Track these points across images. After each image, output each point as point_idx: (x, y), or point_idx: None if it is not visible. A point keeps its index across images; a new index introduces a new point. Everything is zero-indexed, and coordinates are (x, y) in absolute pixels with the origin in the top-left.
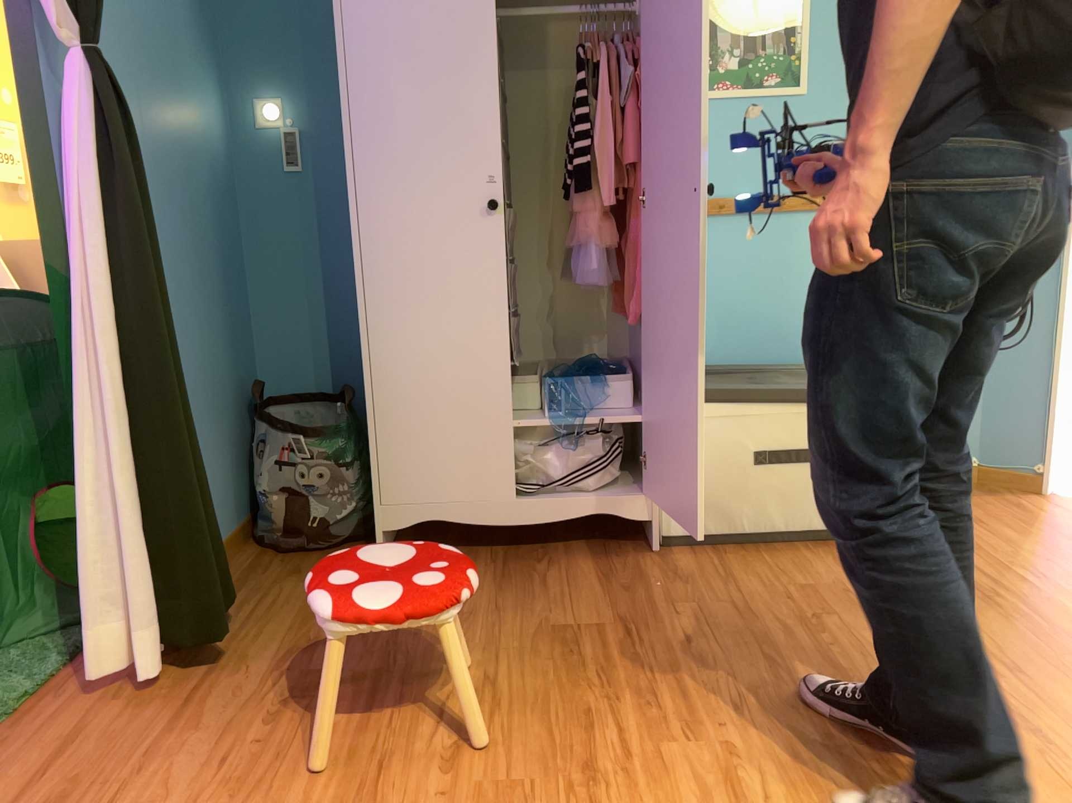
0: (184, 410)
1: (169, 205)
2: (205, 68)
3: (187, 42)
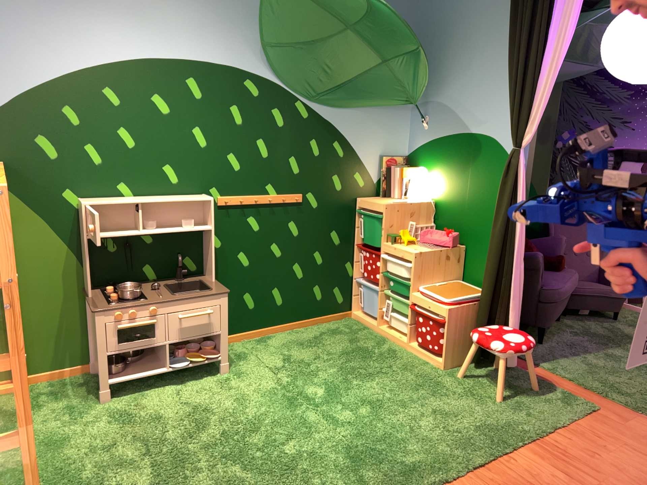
0: None
1: None
2: None
3: None
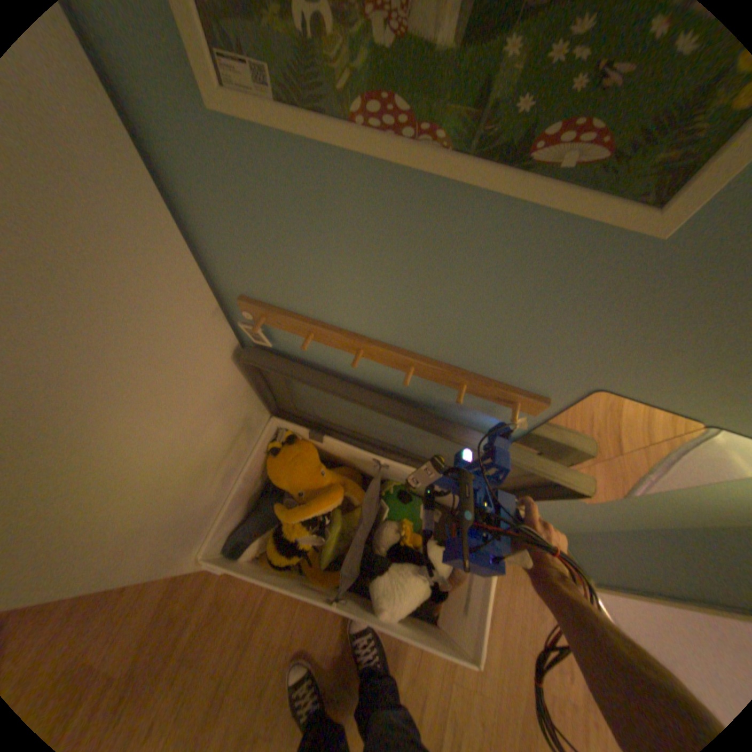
0: None
1: None
2: None
3: None
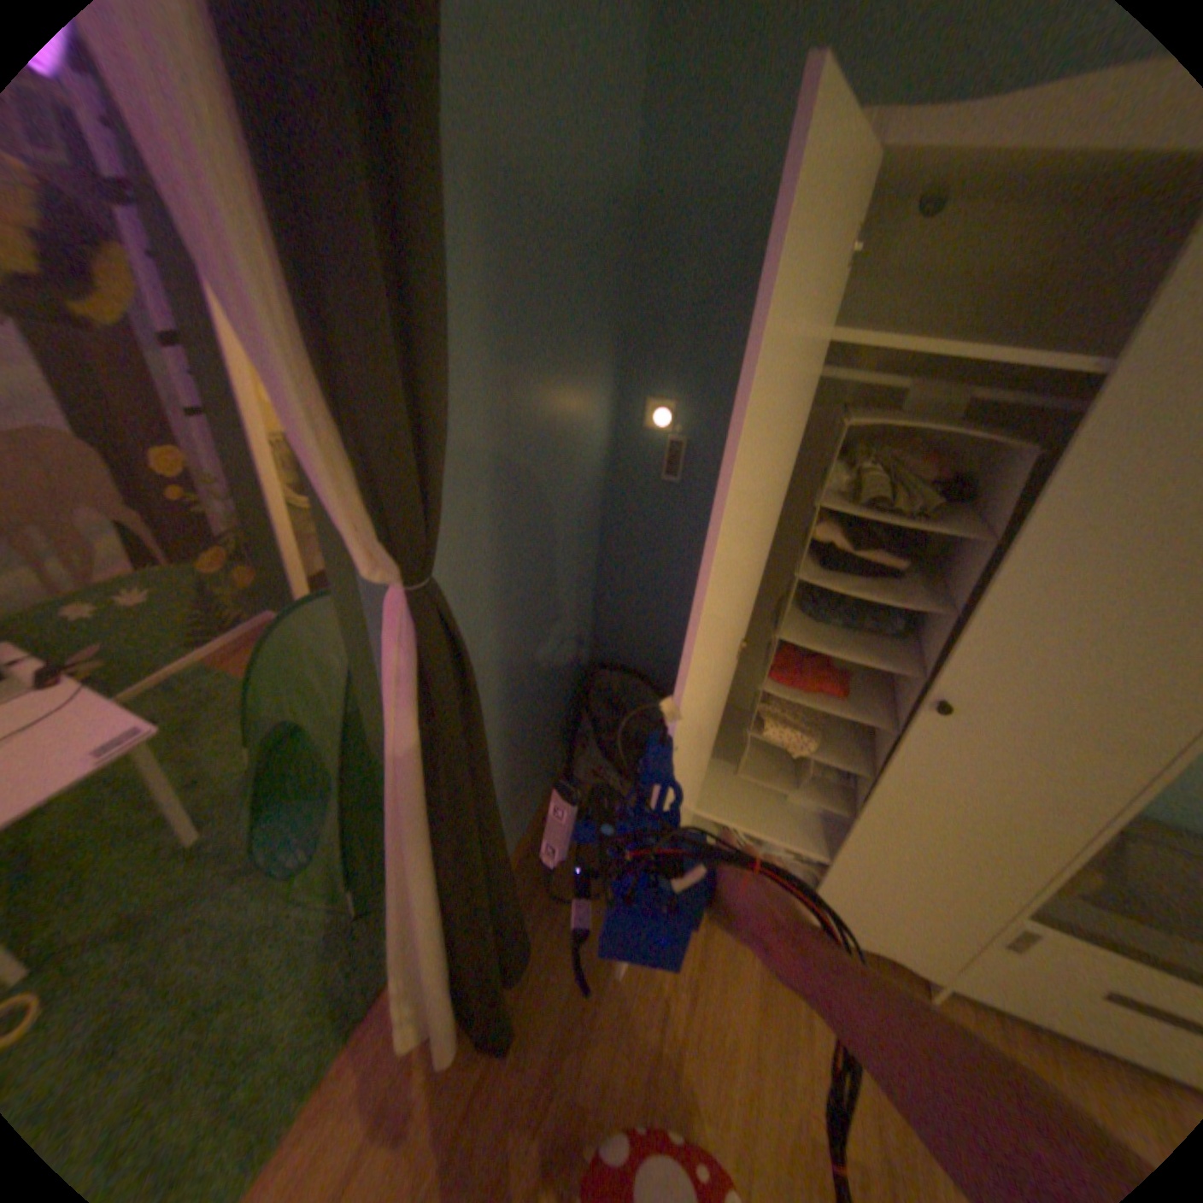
0: (507, 877)
1: (532, 574)
2: (600, 371)
3: (584, 353)
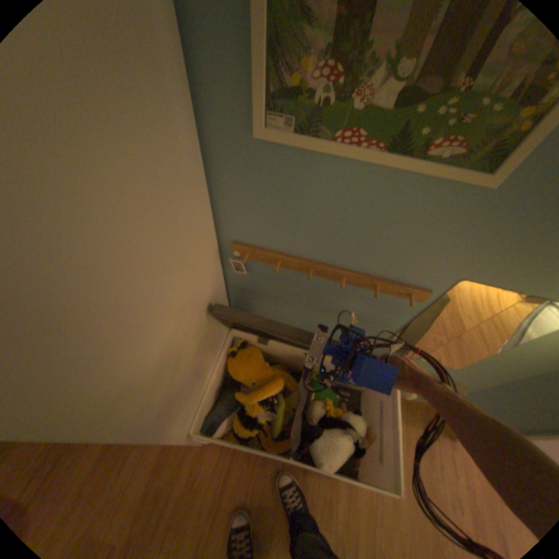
0: None
1: None
2: None
3: None
